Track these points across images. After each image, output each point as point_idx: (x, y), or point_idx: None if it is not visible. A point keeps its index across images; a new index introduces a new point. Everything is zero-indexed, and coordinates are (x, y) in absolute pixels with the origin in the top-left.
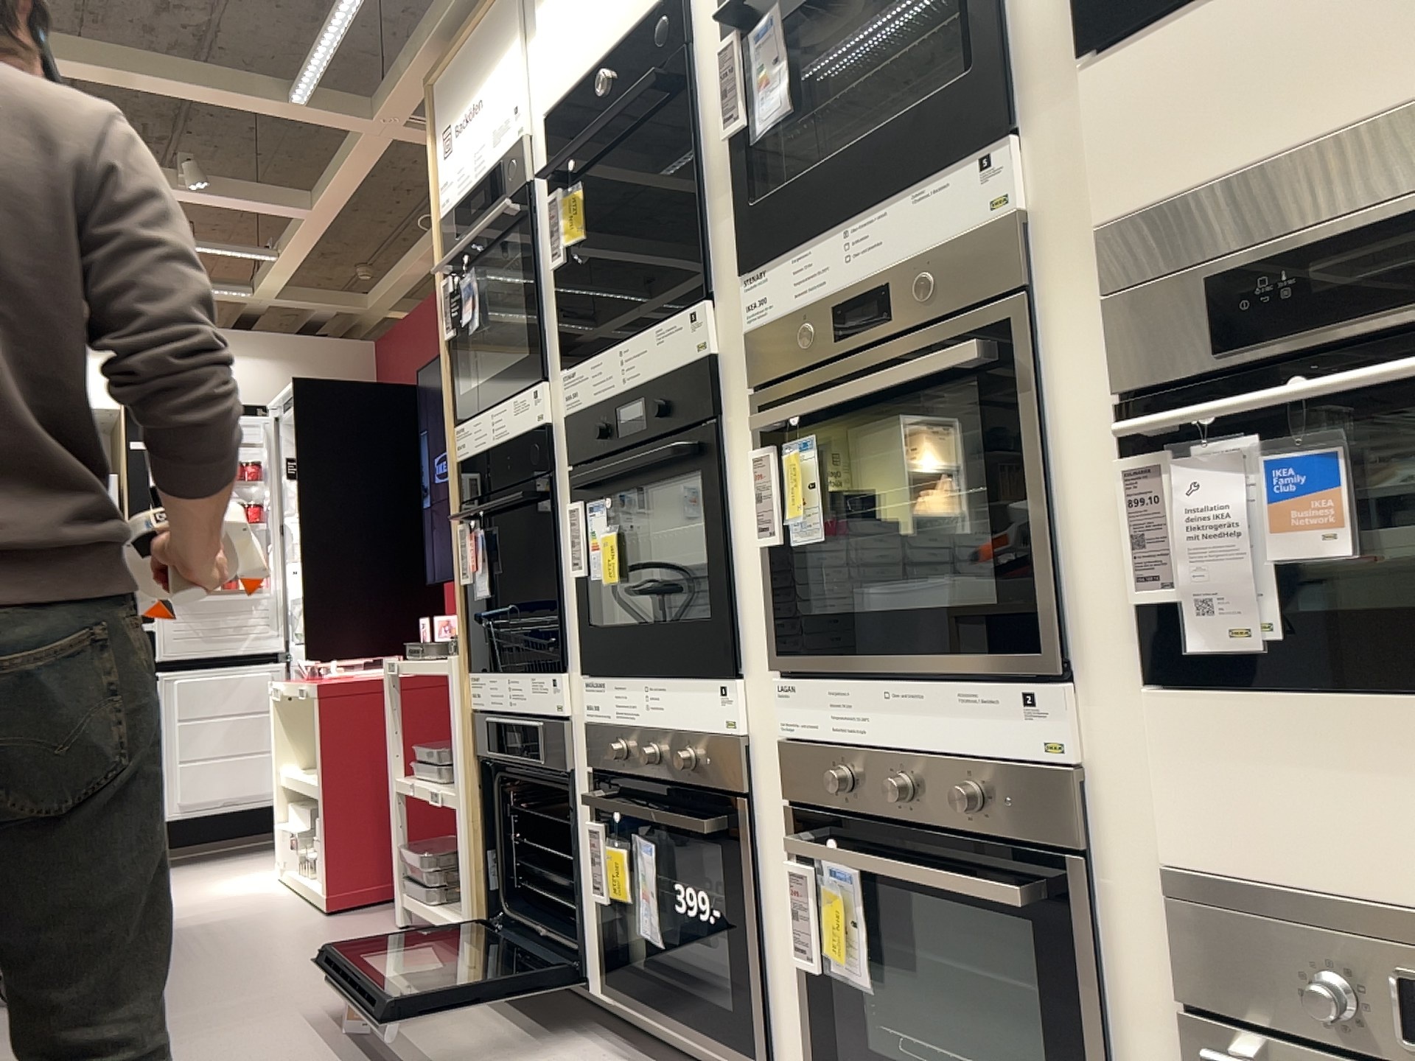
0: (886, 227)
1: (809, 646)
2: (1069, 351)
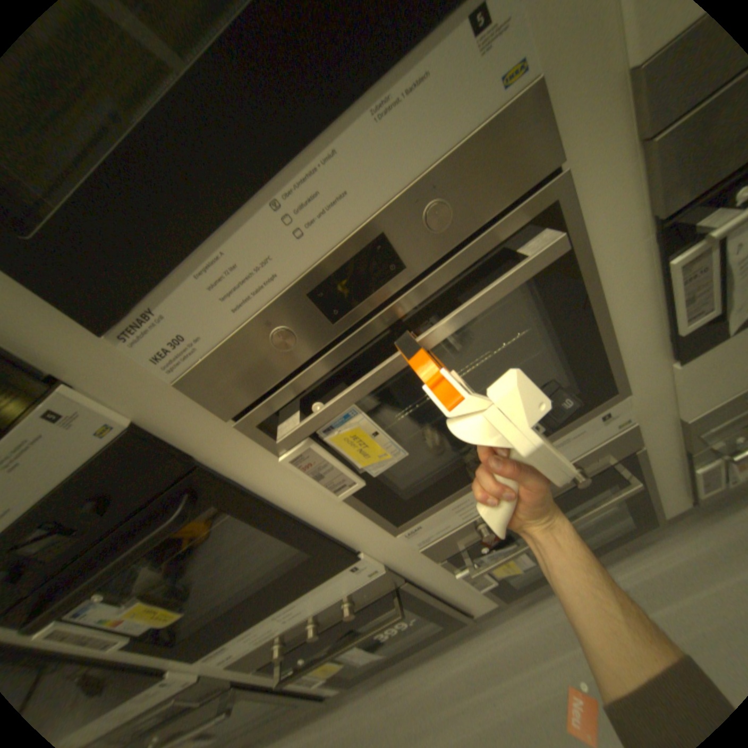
0: (343, 164)
1: (419, 505)
2: (599, 203)
